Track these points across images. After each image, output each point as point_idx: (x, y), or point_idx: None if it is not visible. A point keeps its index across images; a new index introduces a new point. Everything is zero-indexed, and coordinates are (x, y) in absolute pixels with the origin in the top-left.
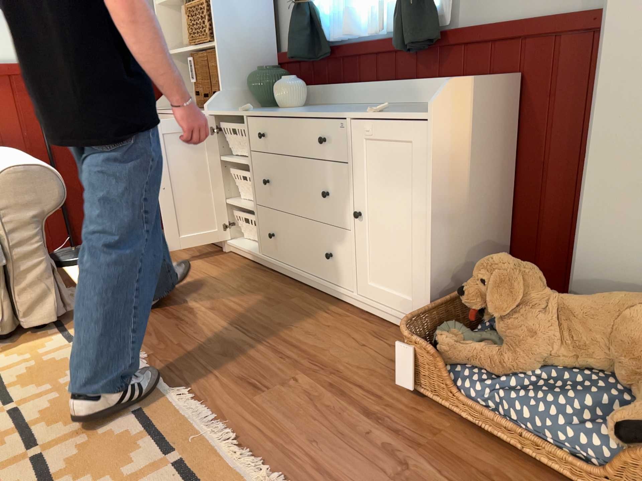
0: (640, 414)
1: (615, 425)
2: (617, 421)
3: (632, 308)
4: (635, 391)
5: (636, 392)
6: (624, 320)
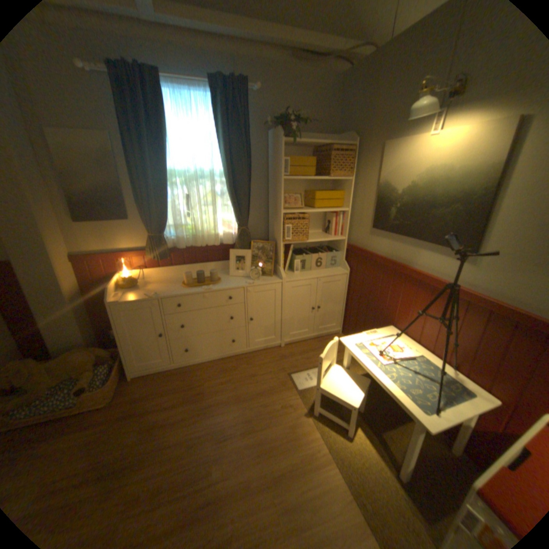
0: (82, 385)
1: (72, 395)
2: (74, 392)
3: (69, 358)
4: (79, 380)
5: (80, 379)
6: (68, 363)
